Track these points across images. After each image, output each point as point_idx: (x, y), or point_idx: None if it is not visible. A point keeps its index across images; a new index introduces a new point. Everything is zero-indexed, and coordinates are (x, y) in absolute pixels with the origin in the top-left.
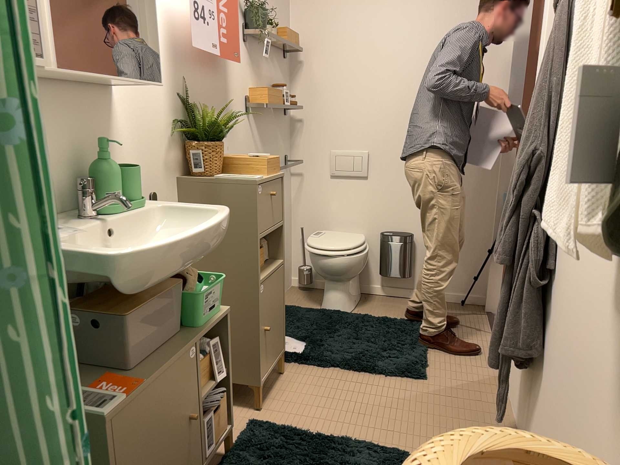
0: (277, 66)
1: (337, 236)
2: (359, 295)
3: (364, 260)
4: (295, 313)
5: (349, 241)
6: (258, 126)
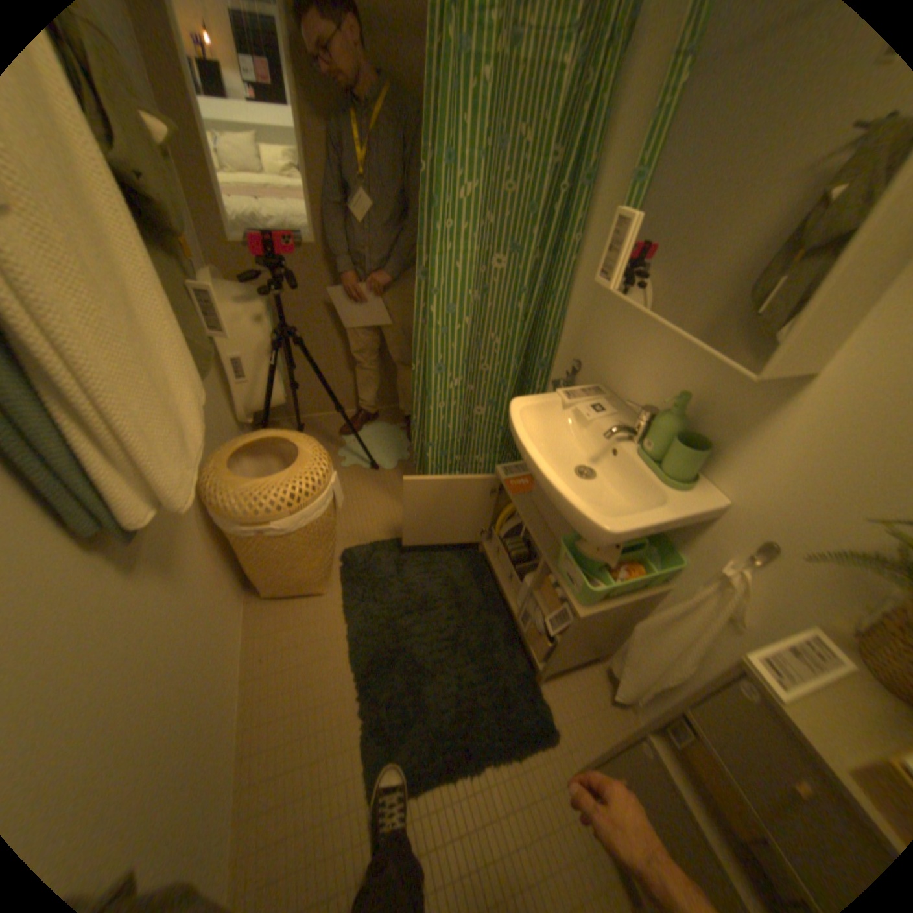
0: None
1: None
2: None
3: None
4: None
5: None
6: None
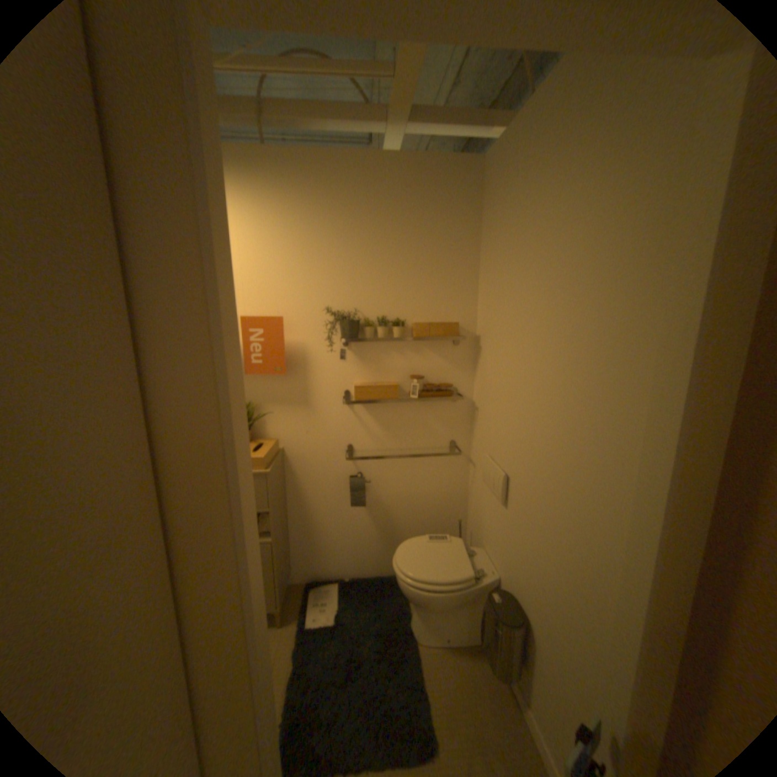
0: (427, 350)
1: (452, 551)
2: (468, 638)
3: (430, 601)
4: (385, 595)
5: (435, 567)
6: (369, 410)
